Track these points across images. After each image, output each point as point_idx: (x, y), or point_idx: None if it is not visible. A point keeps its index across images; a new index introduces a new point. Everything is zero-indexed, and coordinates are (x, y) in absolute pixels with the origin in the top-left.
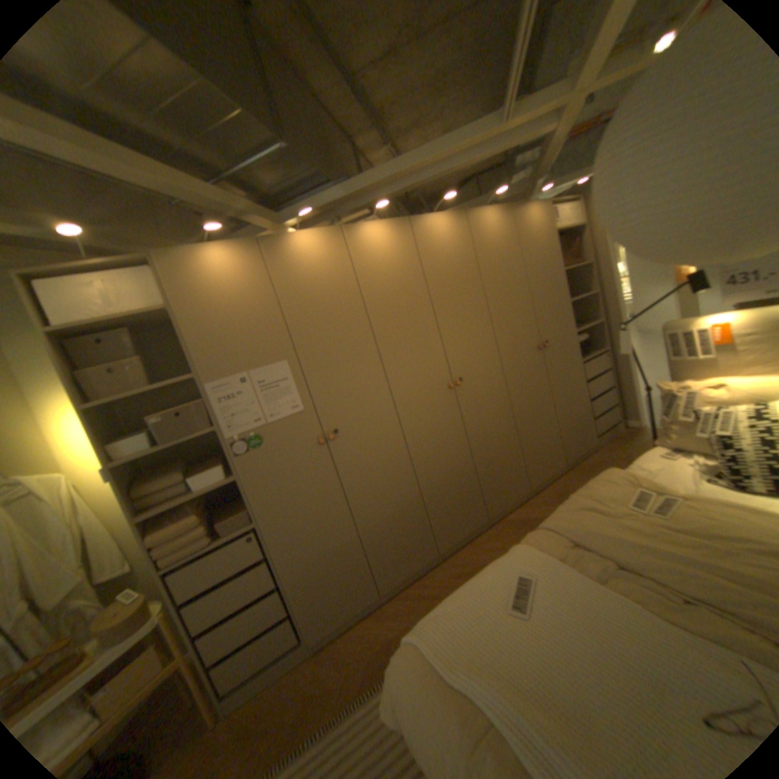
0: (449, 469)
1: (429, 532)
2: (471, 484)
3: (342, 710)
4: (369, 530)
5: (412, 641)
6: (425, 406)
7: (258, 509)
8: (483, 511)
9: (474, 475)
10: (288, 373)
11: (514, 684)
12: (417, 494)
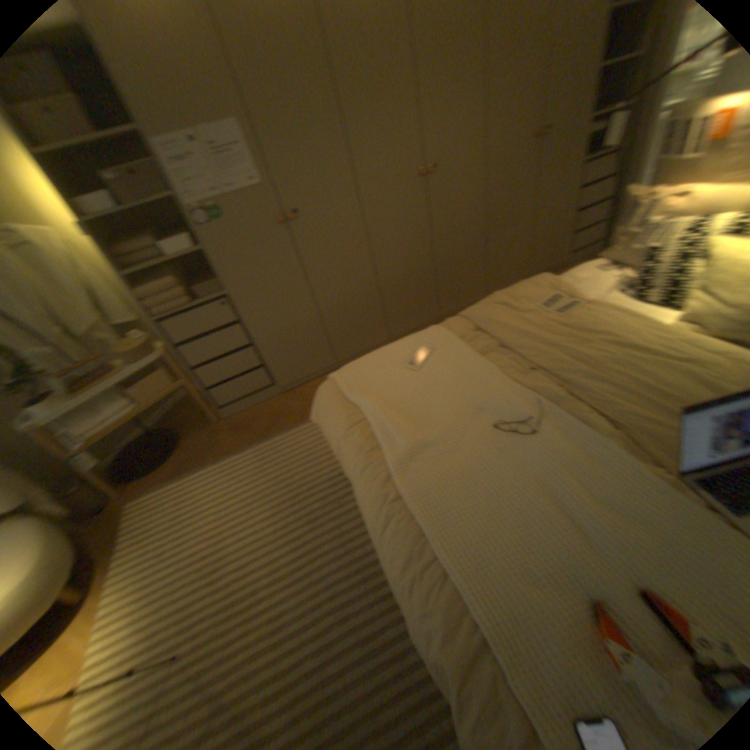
0: (405, 266)
1: (380, 320)
2: (425, 283)
3: (297, 423)
4: (325, 311)
5: (331, 378)
6: (387, 196)
7: (223, 280)
8: (434, 309)
9: (430, 275)
10: (235, 137)
11: (385, 401)
12: (372, 285)
